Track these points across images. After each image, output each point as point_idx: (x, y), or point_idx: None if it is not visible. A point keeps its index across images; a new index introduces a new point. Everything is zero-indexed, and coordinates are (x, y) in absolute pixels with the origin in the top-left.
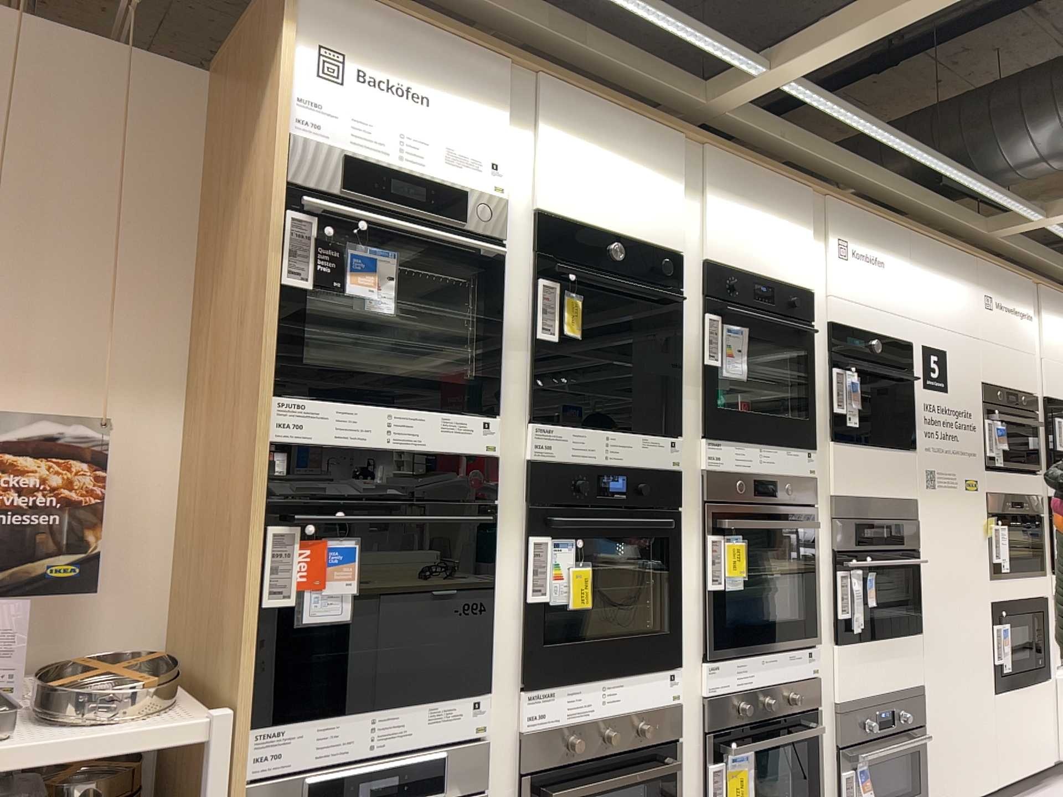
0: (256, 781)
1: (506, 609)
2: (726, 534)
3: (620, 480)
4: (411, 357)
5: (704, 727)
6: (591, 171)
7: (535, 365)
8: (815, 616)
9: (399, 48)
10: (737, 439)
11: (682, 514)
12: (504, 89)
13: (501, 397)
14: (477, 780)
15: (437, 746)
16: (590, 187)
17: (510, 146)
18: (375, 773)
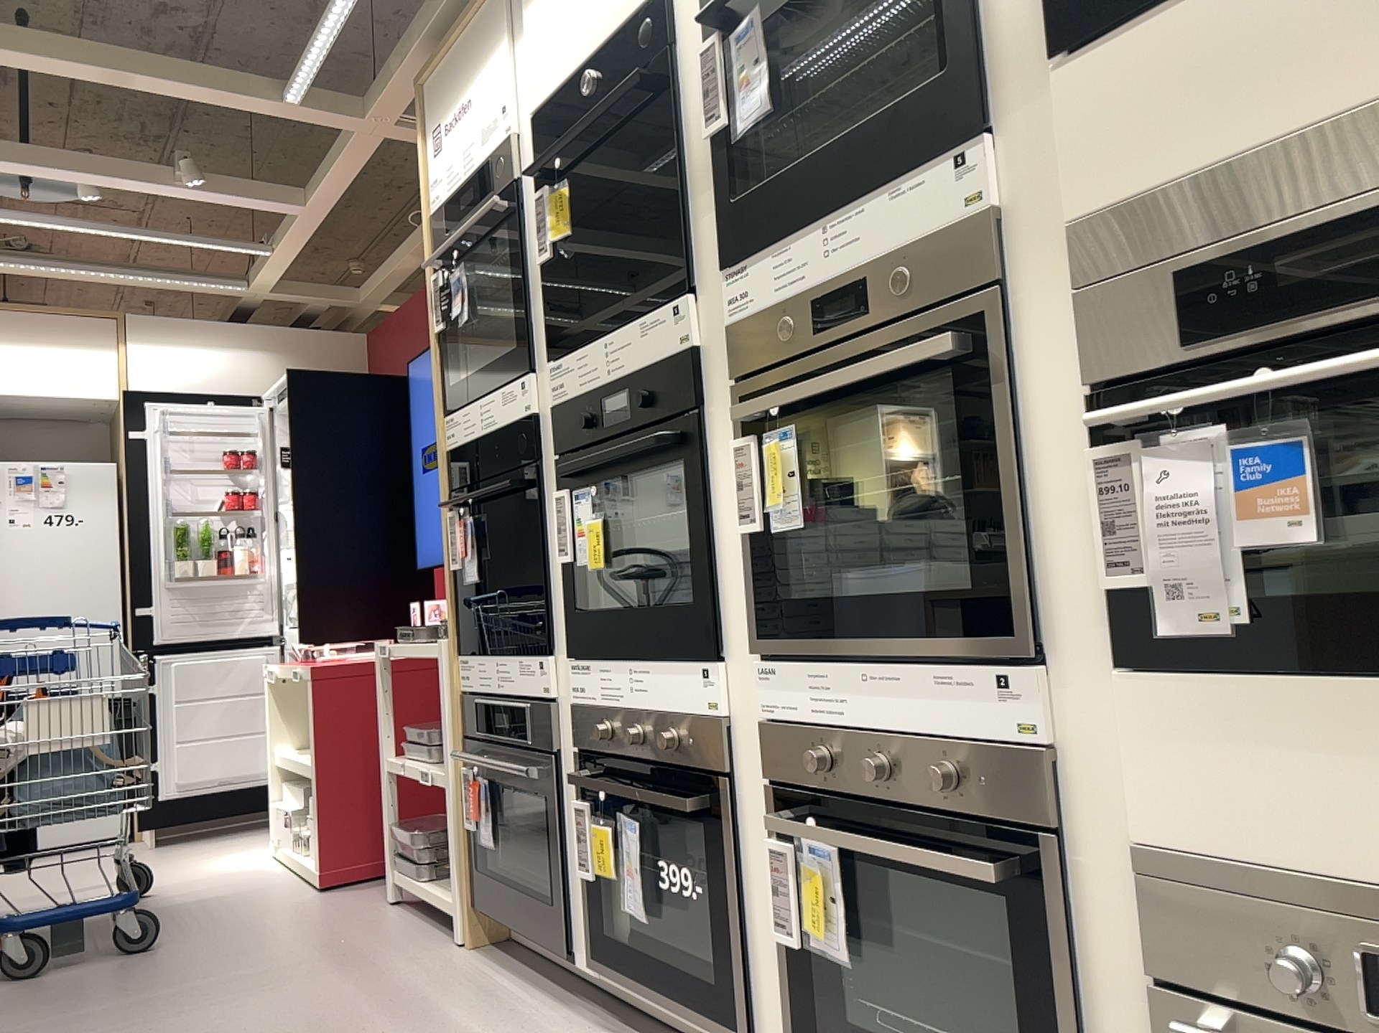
0: (471, 695)
1: (557, 571)
2: (770, 427)
3: (624, 392)
4: (505, 341)
5: (769, 776)
6: (558, 12)
7: (543, 297)
8: (1015, 584)
9: (454, 78)
10: (773, 237)
11: (710, 413)
12: (499, 20)
13: (533, 347)
14: (546, 741)
15: (525, 698)
16: (560, 33)
17: (512, 71)
18: (499, 709)
